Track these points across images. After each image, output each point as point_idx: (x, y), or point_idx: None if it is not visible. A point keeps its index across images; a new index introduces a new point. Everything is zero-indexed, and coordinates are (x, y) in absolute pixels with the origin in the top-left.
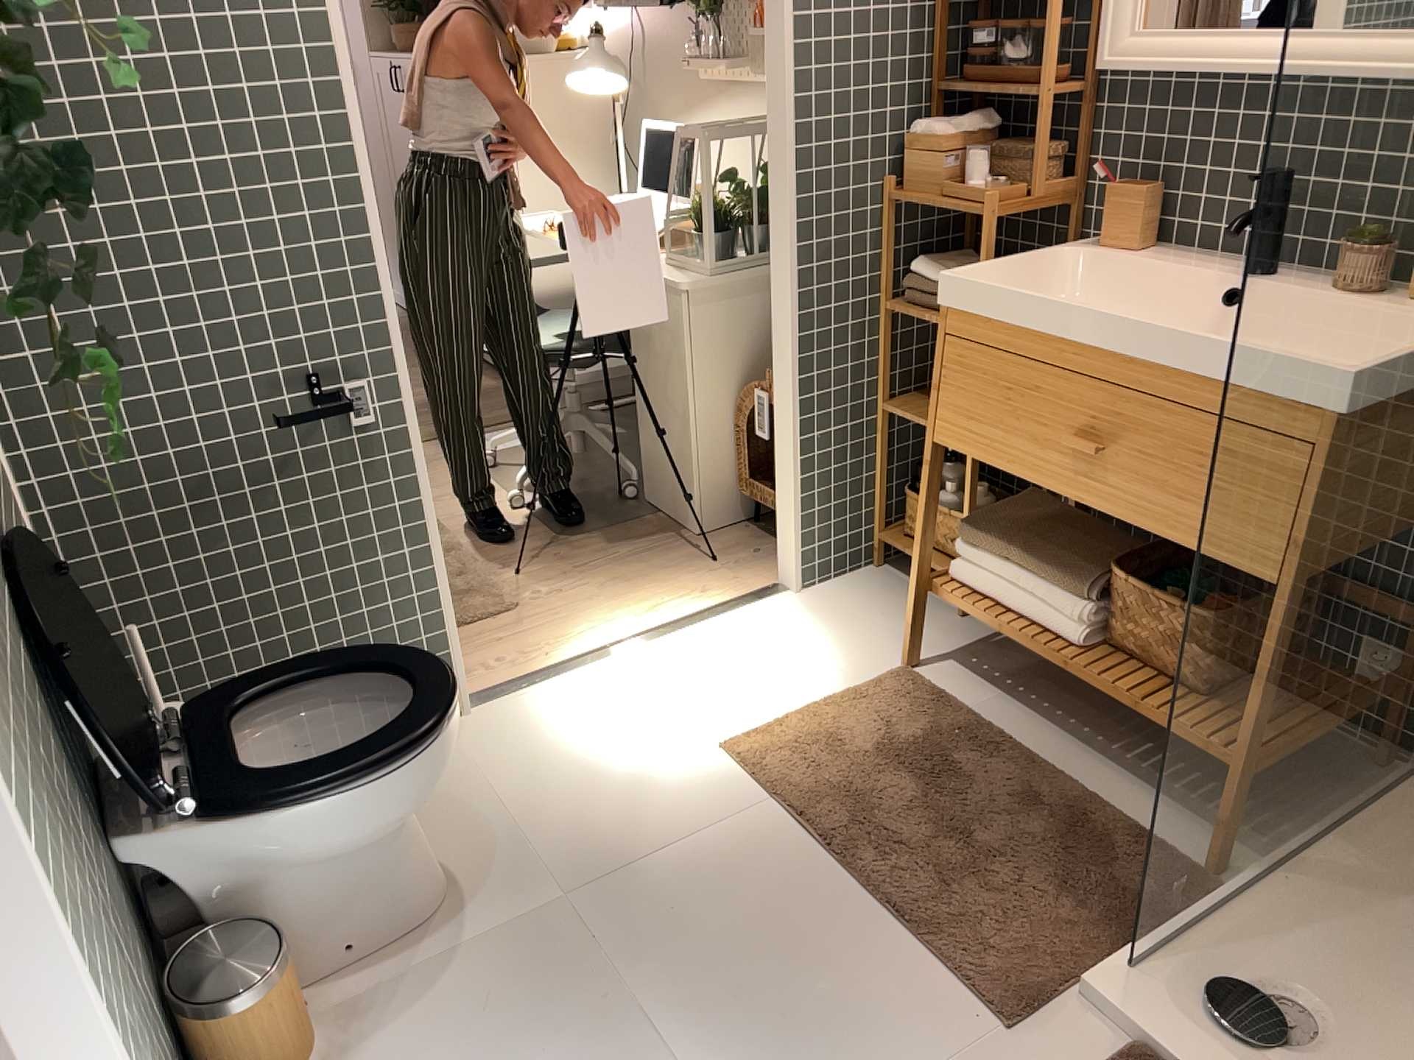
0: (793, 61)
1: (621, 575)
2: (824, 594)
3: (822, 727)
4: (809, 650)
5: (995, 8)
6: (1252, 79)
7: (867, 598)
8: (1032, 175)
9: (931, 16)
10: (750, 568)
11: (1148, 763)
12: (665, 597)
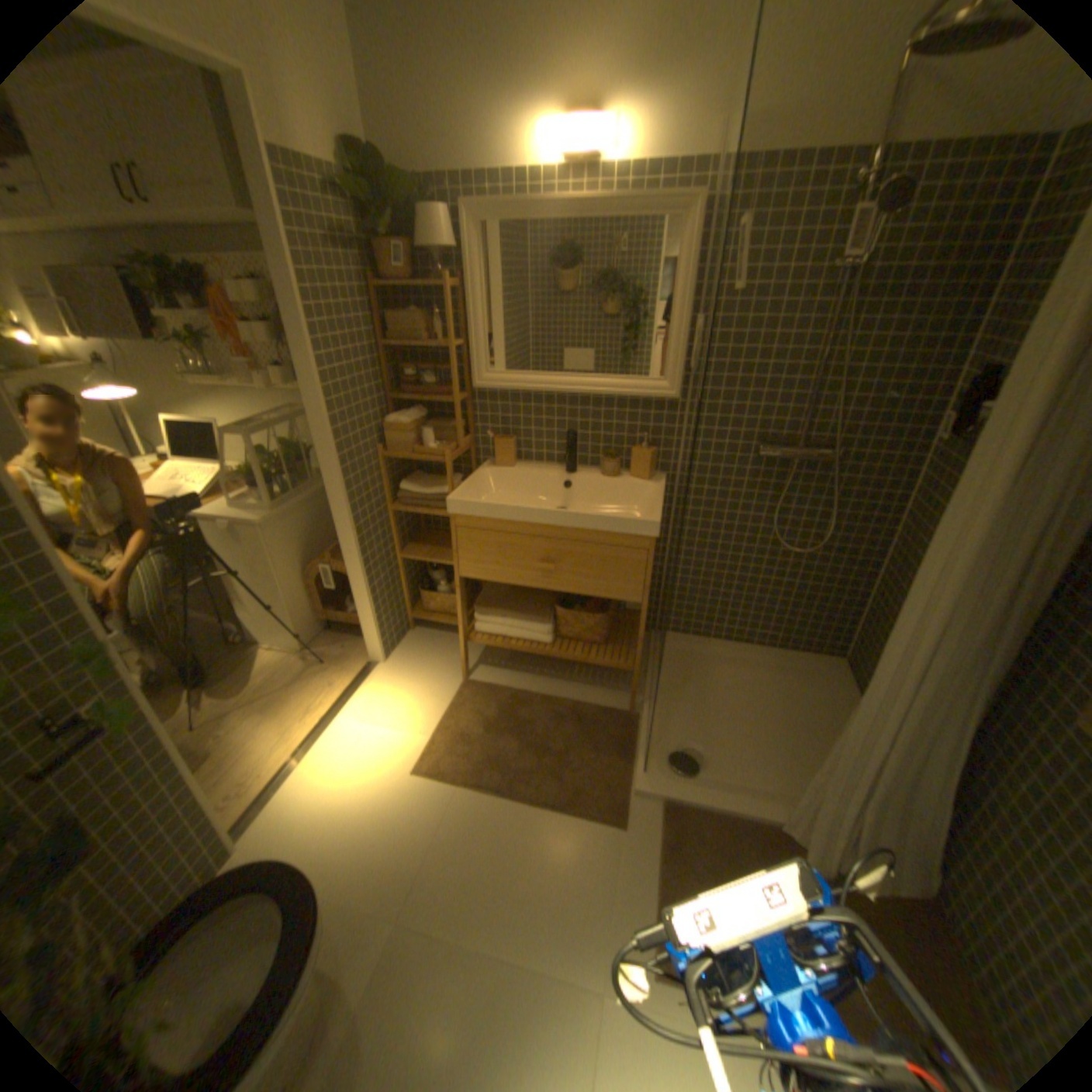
0: (319, 393)
1: (267, 697)
2: (395, 656)
3: (449, 731)
4: (411, 692)
5: (413, 355)
6: (560, 395)
7: (417, 649)
8: (448, 433)
9: (375, 358)
10: (344, 657)
11: (579, 673)
12: (306, 699)
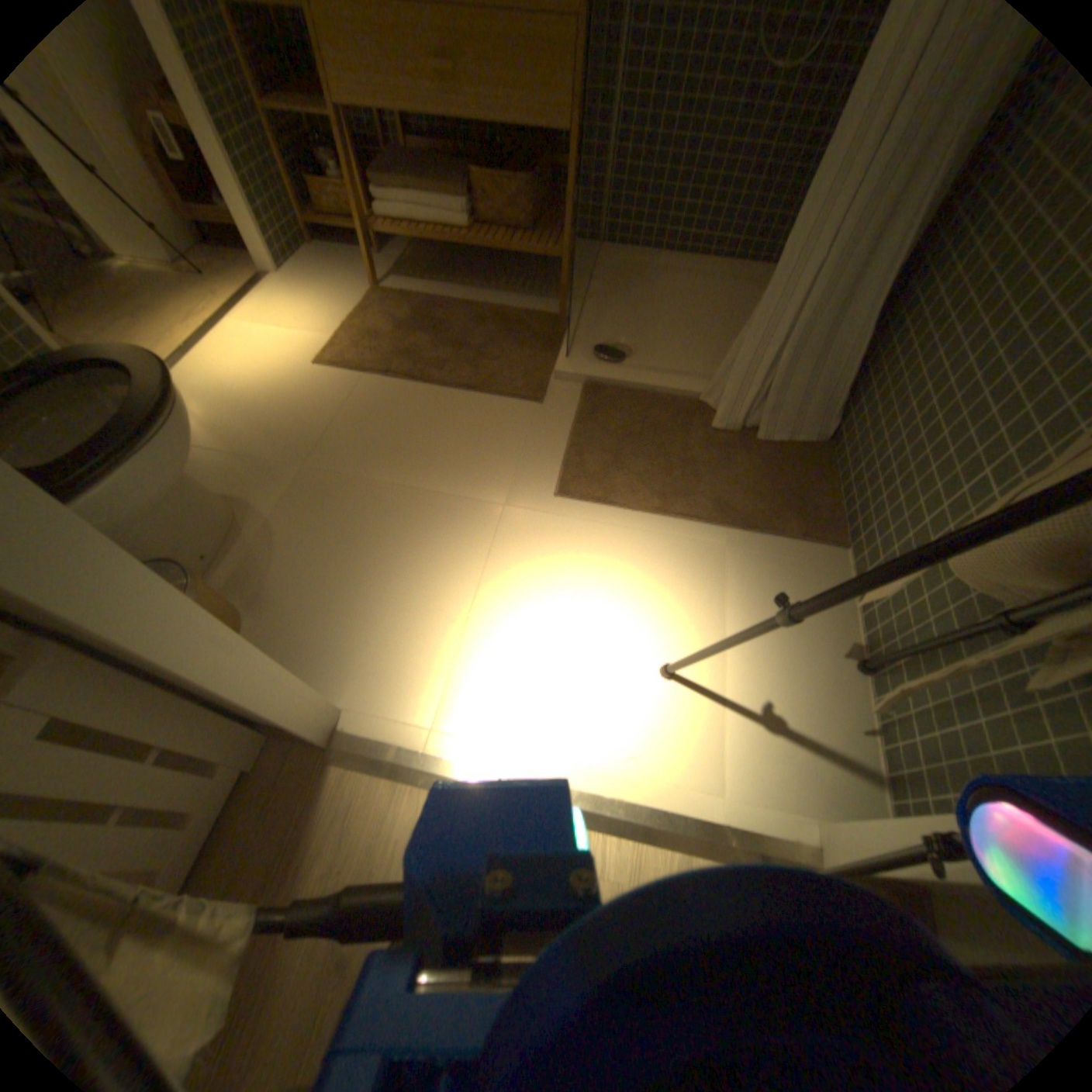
0: None
1: (141, 300)
2: (291, 265)
3: (354, 329)
4: (311, 297)
5: None
6: None
7: (318, 259)
8: None
9: None
10: (230, 267)
11: (507, 285)
12: (188, 302)
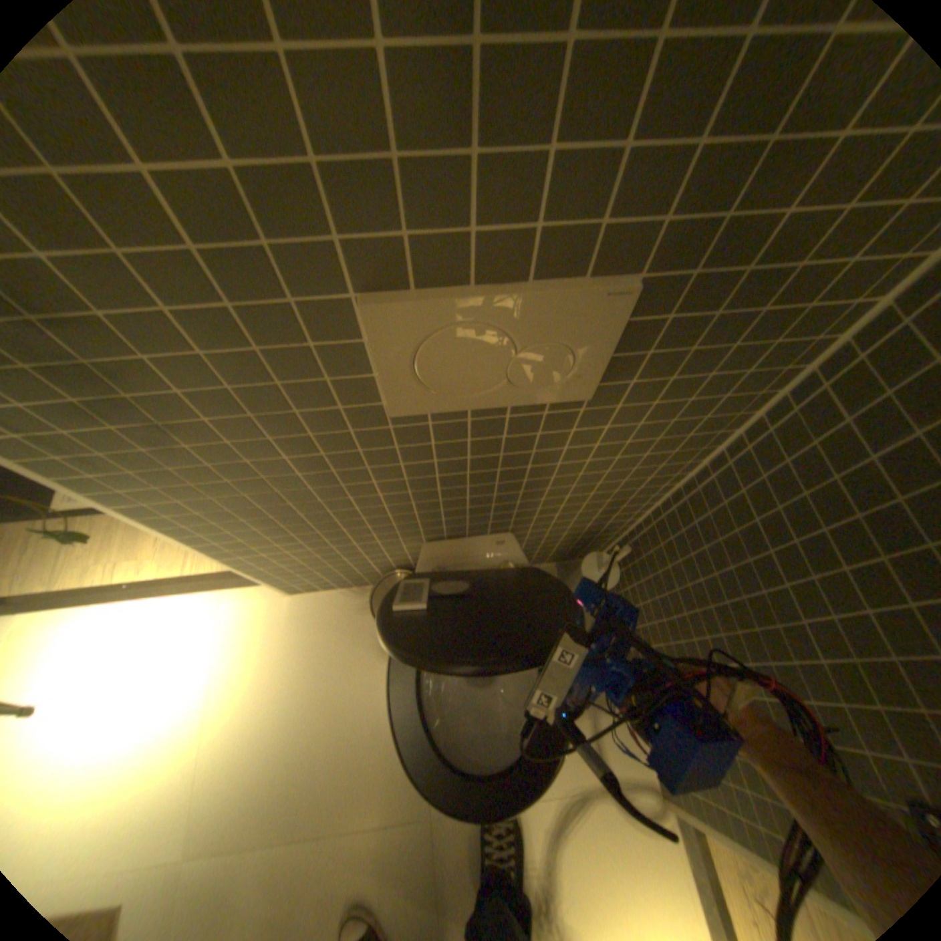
0: None
1: None
2: None
3: None
4: None
5: None
6: None
7: None
8: None
9: None
10: None
11: None
12: None
